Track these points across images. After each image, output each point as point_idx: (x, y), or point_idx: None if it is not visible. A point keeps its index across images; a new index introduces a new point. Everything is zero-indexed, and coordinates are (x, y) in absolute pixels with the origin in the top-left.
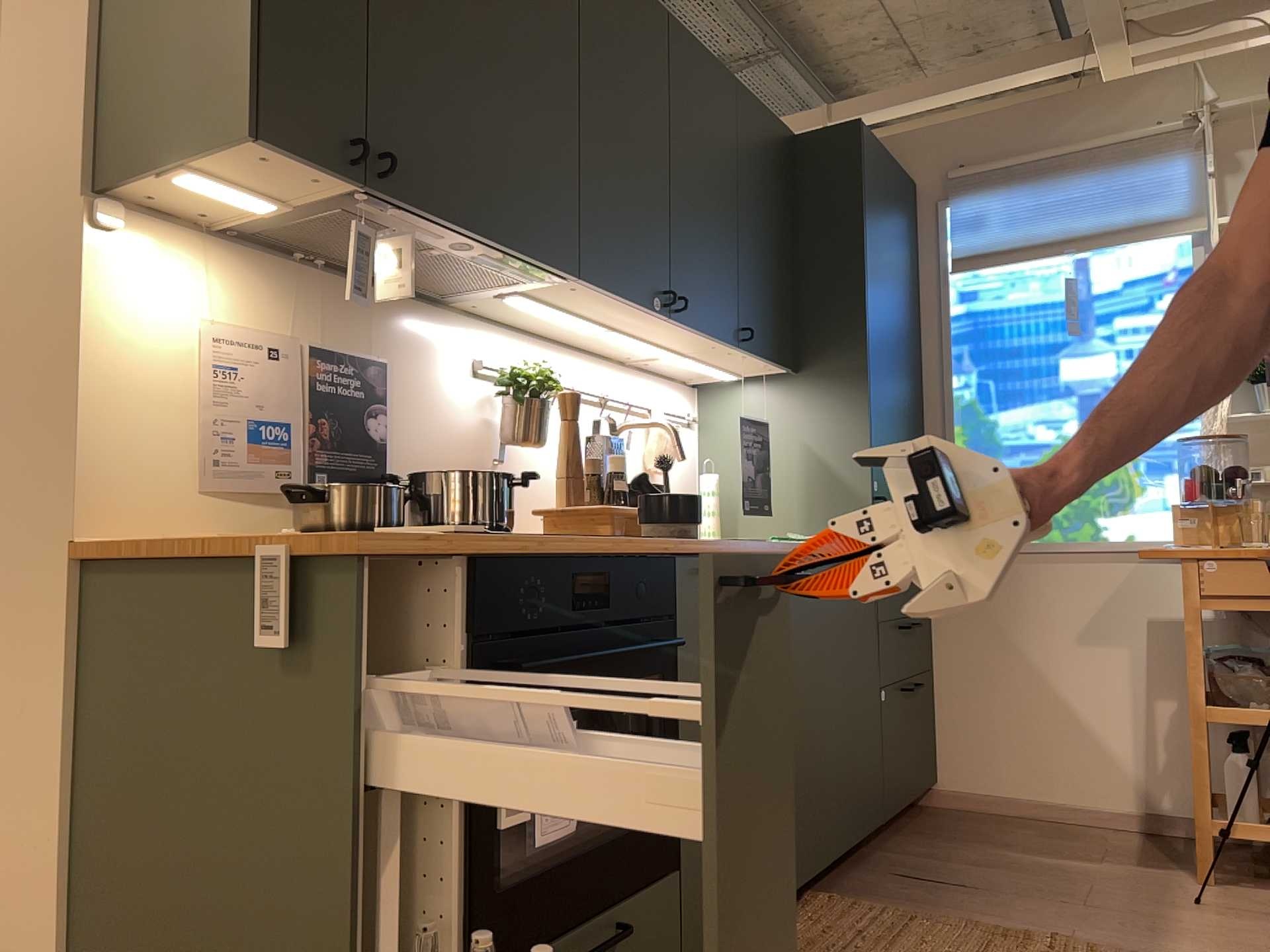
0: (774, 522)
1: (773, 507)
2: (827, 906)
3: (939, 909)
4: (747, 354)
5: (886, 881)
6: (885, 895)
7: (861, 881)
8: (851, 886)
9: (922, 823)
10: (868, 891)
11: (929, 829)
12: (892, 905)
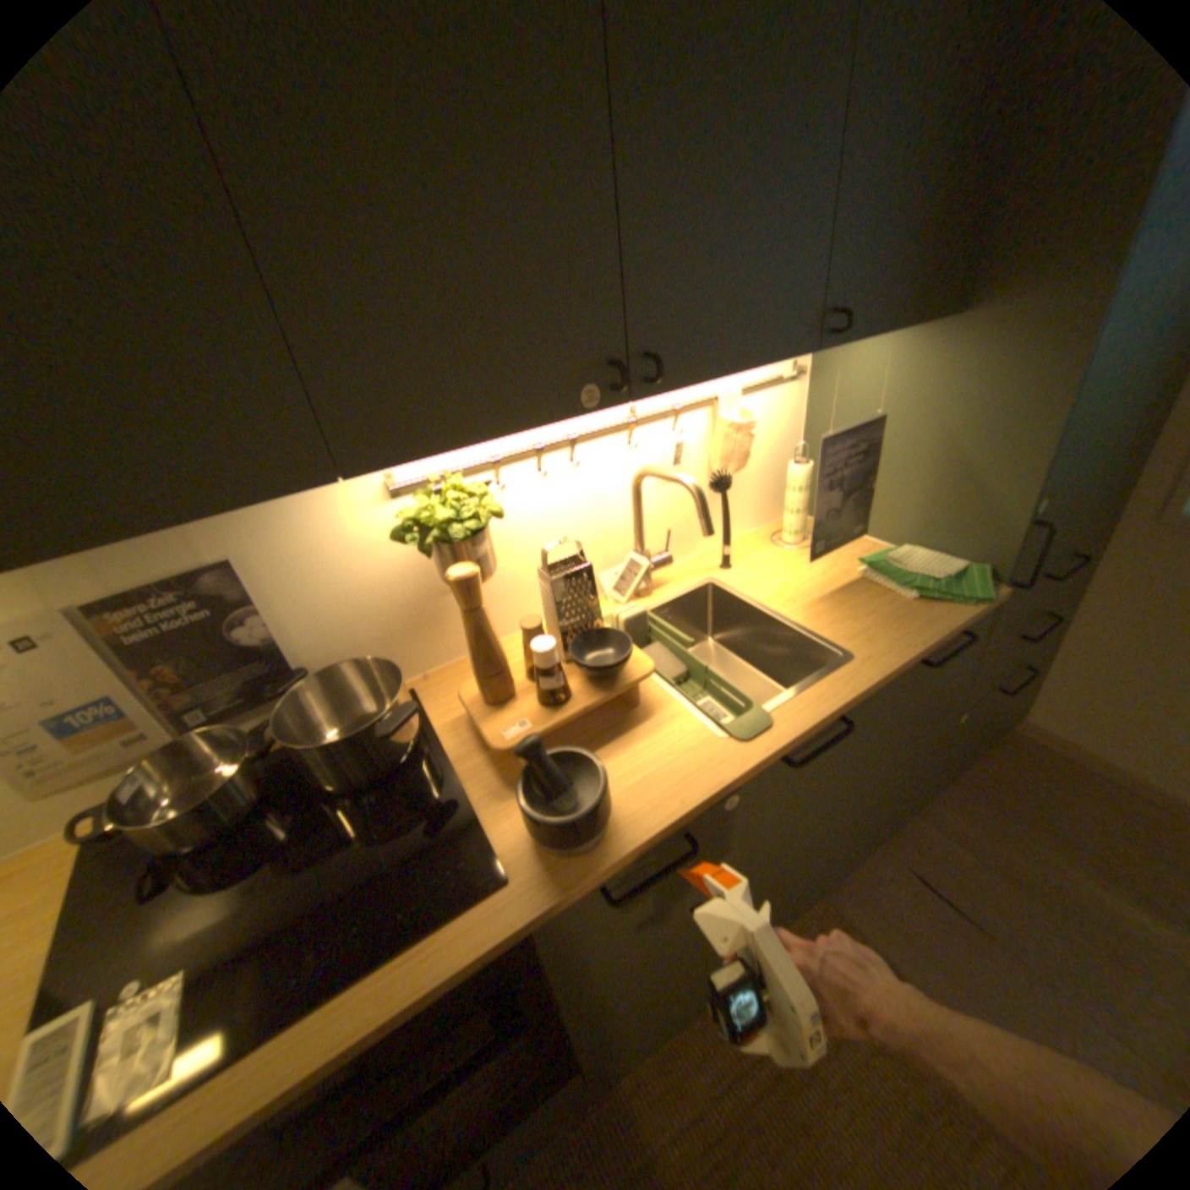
0: (879, 513)
1: (882, 495)
2: (816, 925)
3: (931, 971)
4: (848, 338)
5: (899, 885)
6: (885, 915)
7: (872, 876)
8: (859, 883)
9: (987, 766)
10: (872, 899)
11: (990, 781)
12: (885, 941)
